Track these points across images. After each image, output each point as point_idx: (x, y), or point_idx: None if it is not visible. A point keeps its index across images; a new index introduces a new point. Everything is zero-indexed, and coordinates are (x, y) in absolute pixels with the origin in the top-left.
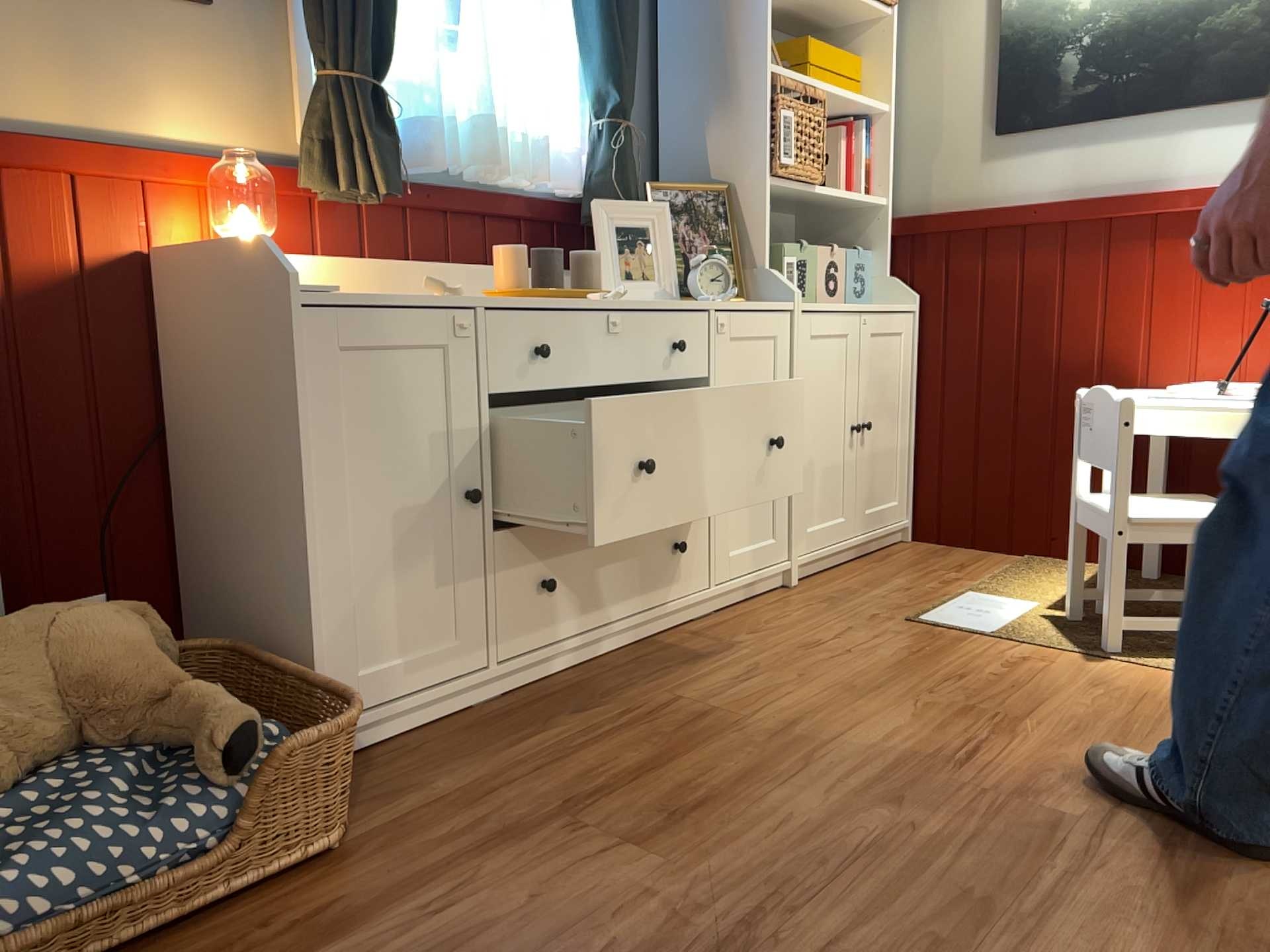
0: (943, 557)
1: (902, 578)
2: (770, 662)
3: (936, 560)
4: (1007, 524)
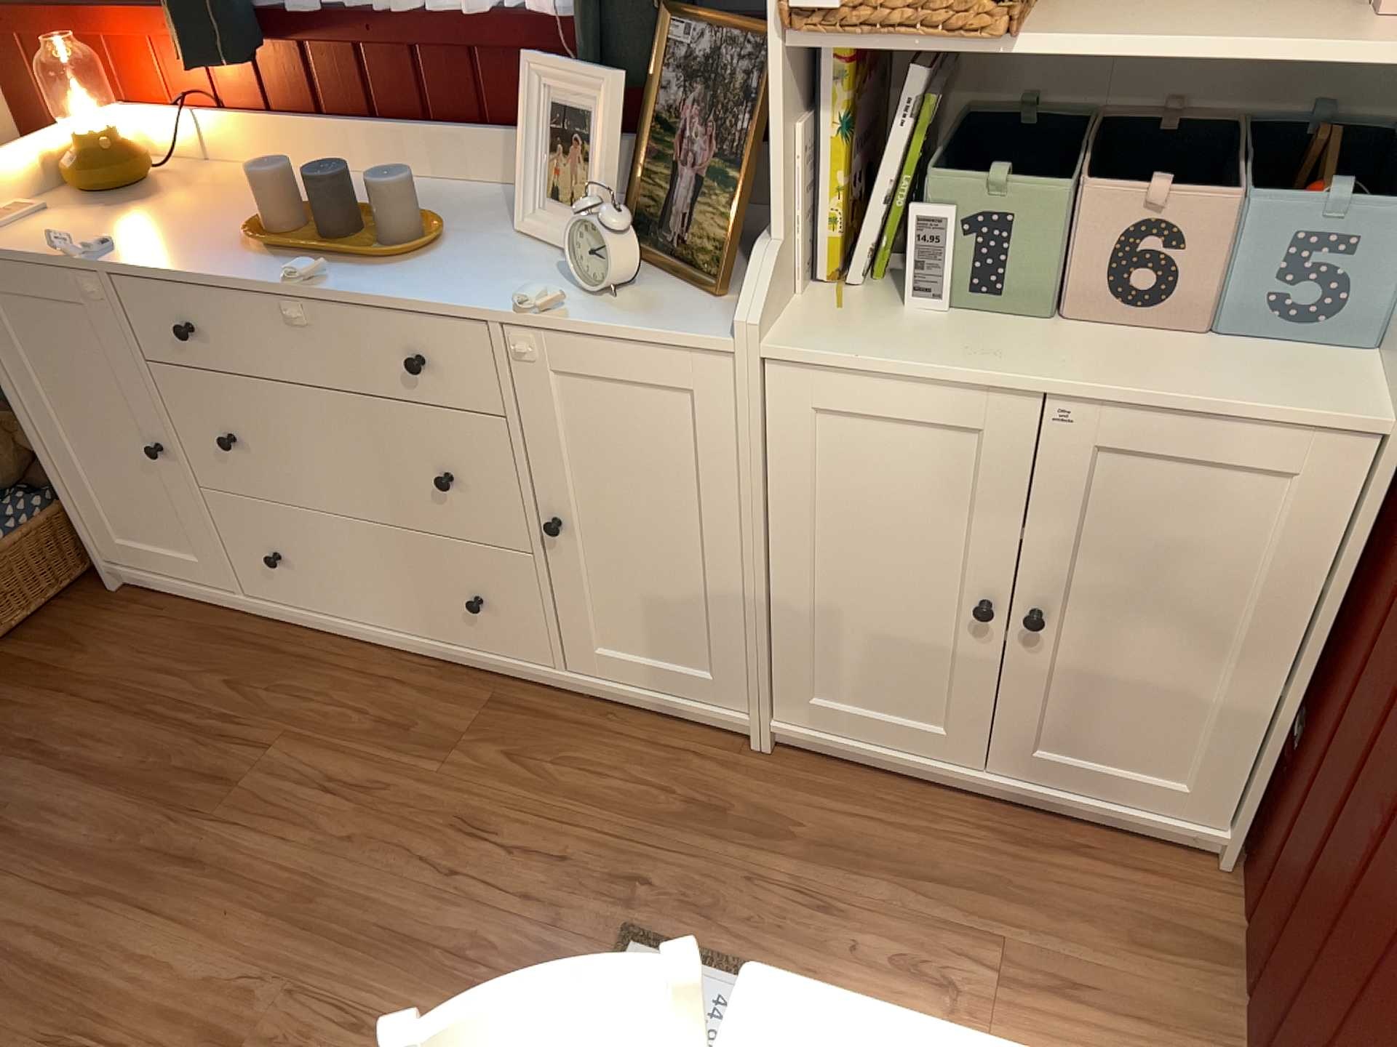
0: (1129, 946)
1: (905, 893)
2: (398, 799)
3: (1090, 937)
4: (1275, 1042)
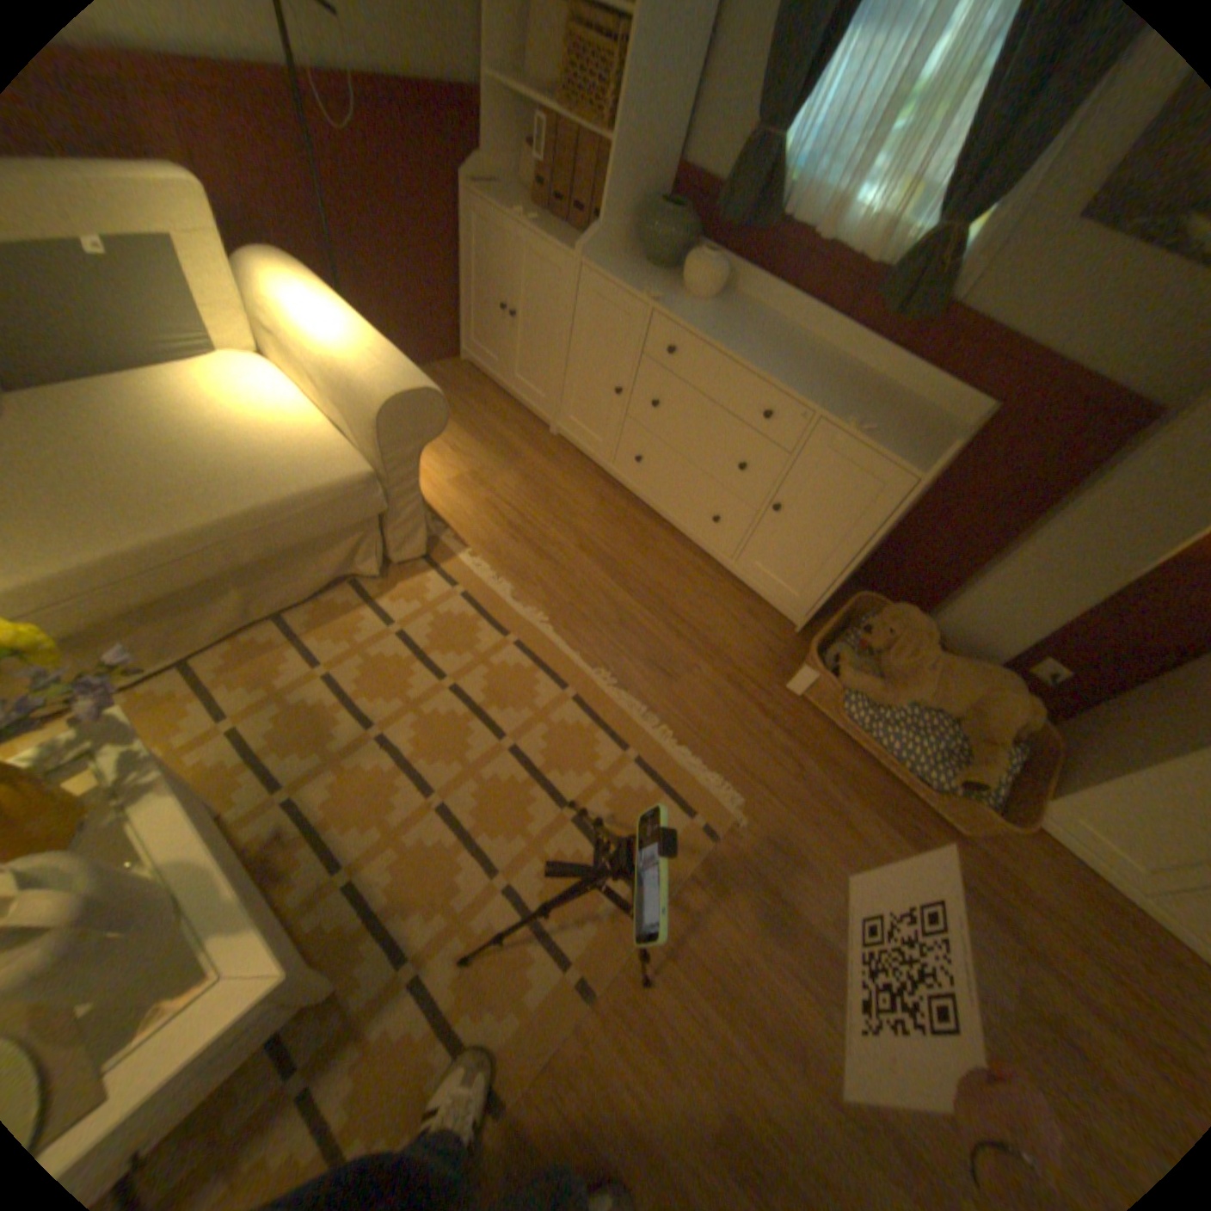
0: None
1: None
2: None
3: None
4: None
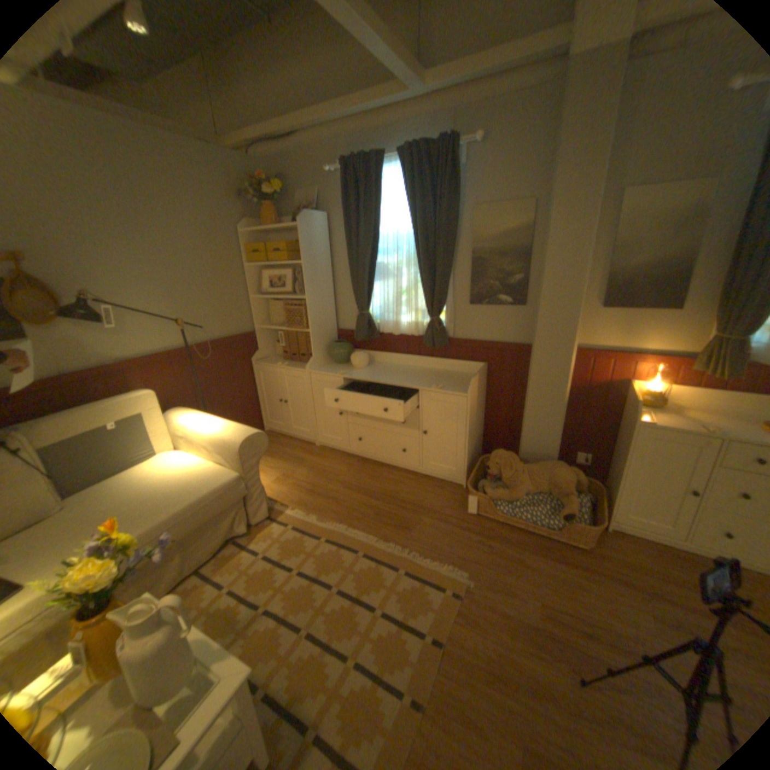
0: None
1: None
2: None
3: None
4: None
